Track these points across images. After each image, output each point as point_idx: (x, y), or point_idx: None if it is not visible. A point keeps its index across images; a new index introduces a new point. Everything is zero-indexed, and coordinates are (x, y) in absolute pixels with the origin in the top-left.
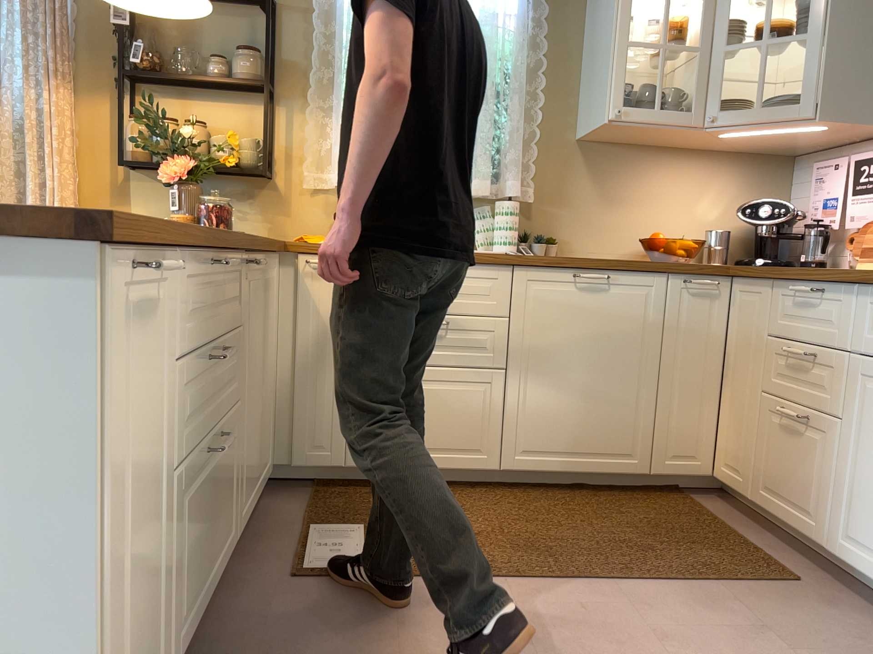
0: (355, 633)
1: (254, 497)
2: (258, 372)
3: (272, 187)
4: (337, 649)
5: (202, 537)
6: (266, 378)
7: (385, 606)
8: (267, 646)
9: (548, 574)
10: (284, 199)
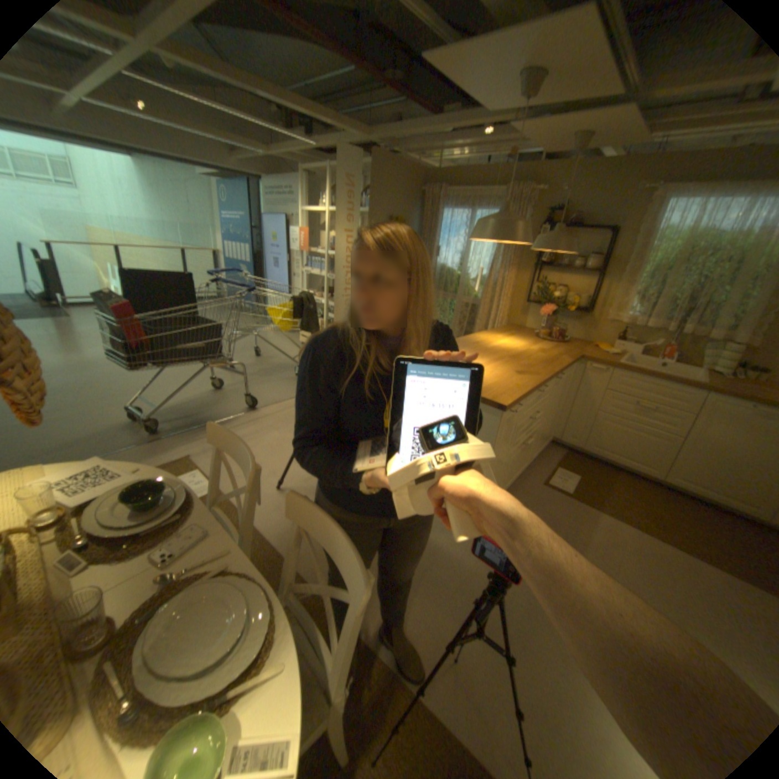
0: (558, 514)
1: (540, 450)
2: (553, 409)
3: (590, 316)
4: (550, 516)
5: (517, 465)
6: (557, 409)
7: (574, 511)
8: (528, 503)
9: (656, 536)
10: (594, 322)
